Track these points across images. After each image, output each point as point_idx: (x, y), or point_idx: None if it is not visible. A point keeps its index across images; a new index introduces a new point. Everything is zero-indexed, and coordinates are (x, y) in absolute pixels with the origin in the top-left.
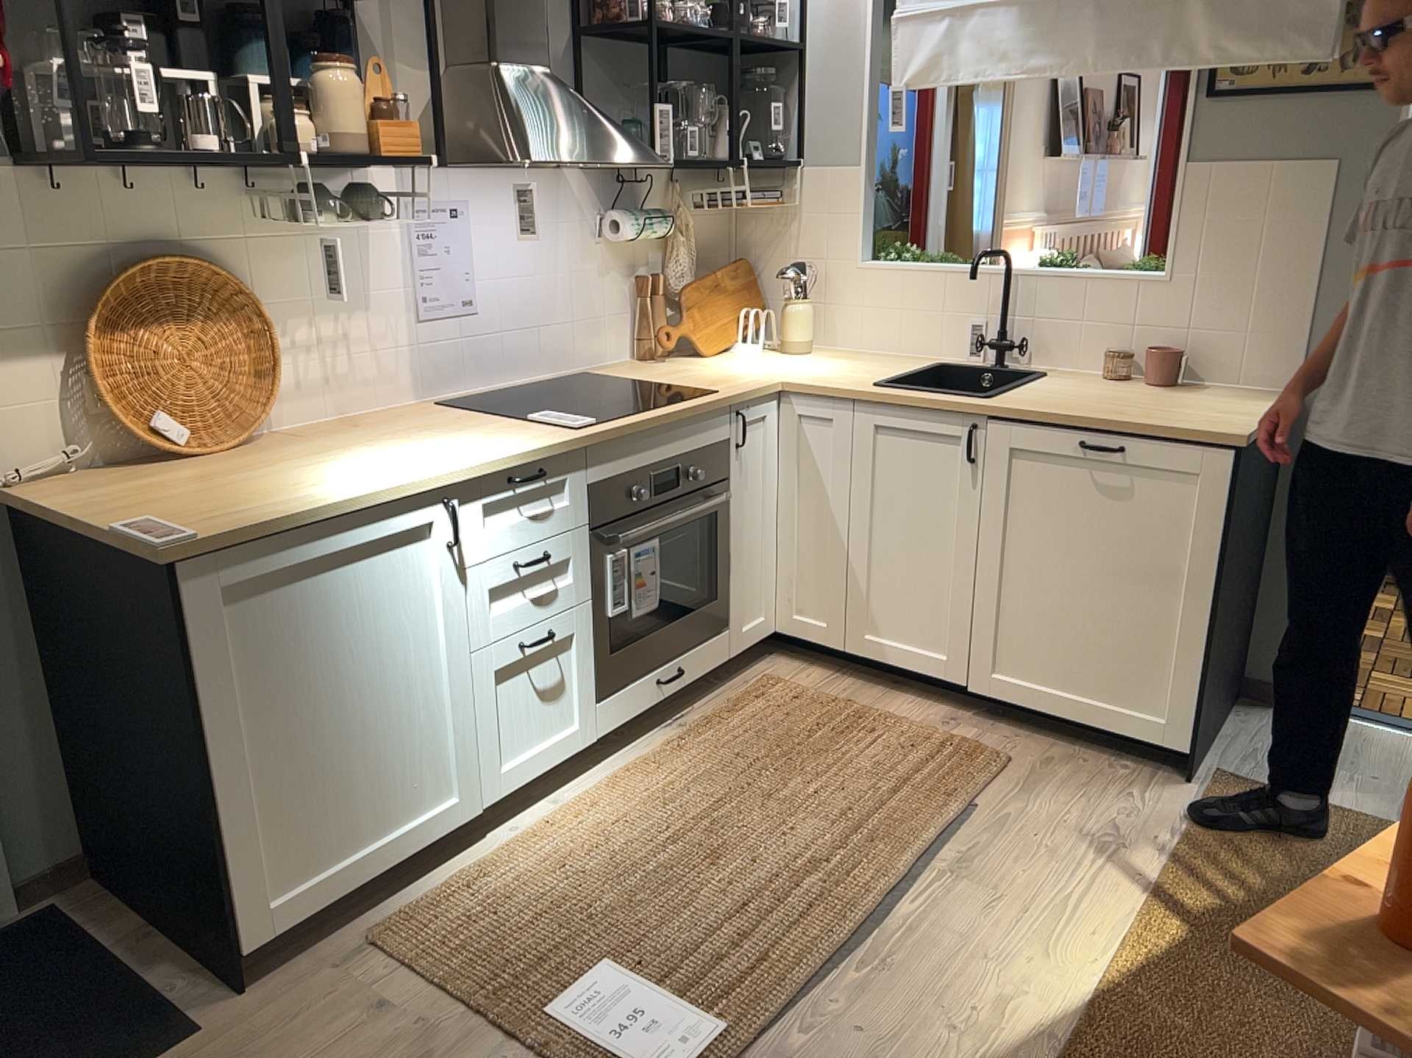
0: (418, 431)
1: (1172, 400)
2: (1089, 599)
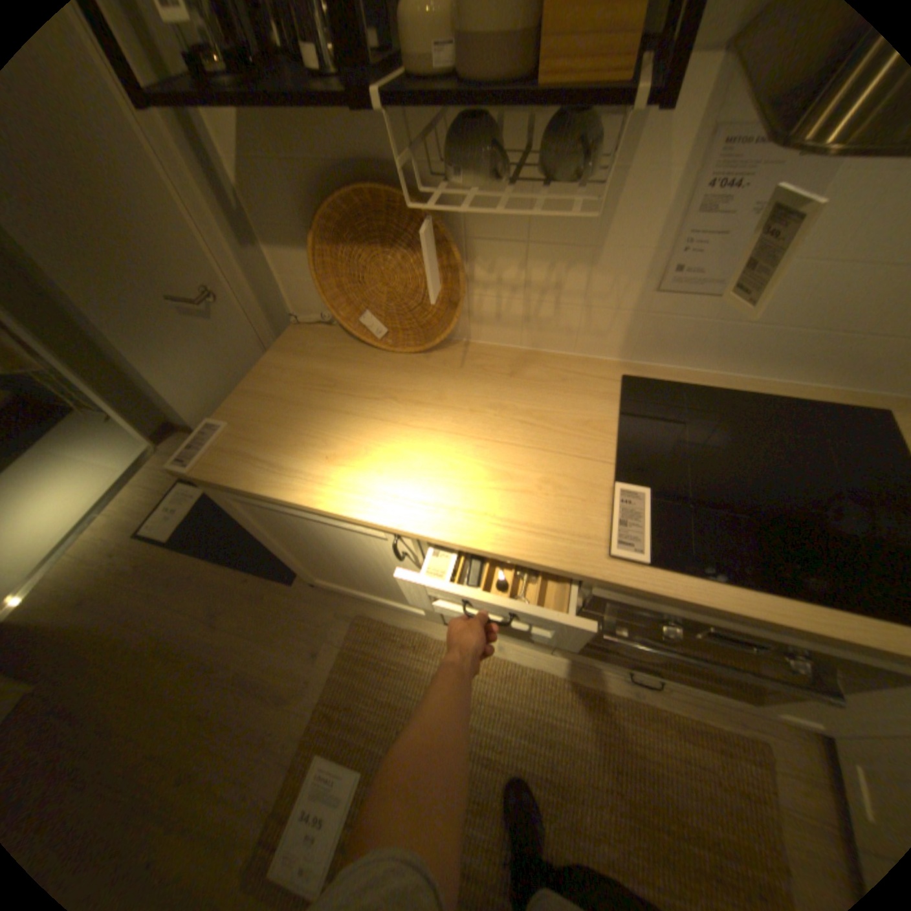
0: (524, 419)
1: None
2: None
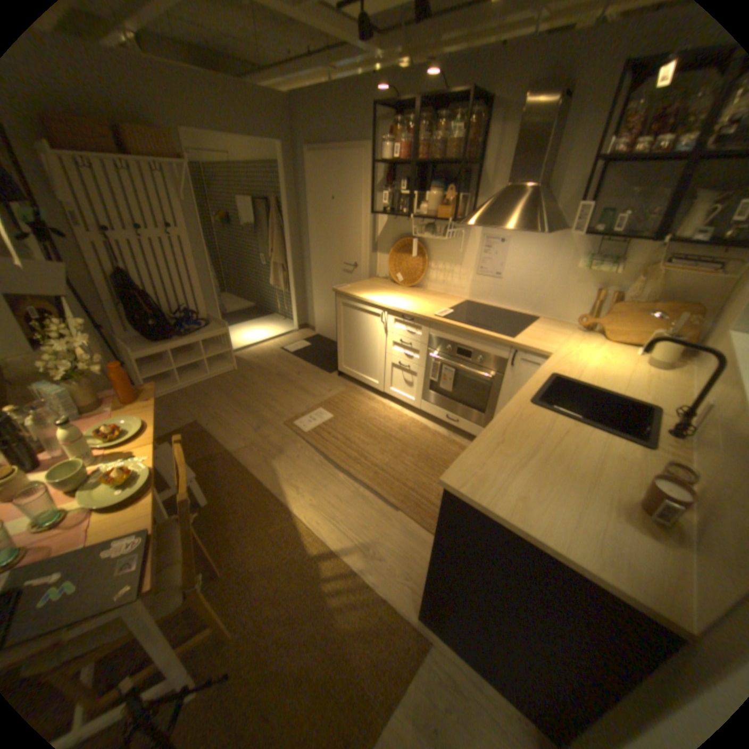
0: (430, 300)
1: (571, 490)
2: None
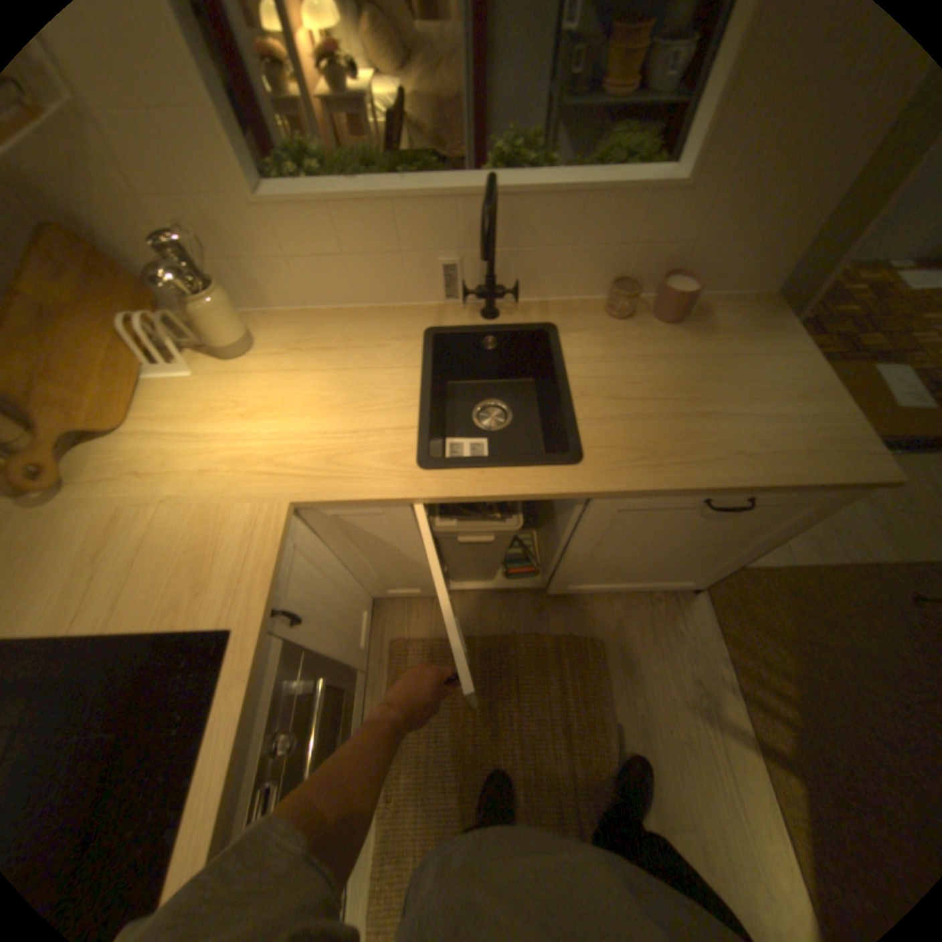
0: None
1: (722, 371)
2: (656, 559)
